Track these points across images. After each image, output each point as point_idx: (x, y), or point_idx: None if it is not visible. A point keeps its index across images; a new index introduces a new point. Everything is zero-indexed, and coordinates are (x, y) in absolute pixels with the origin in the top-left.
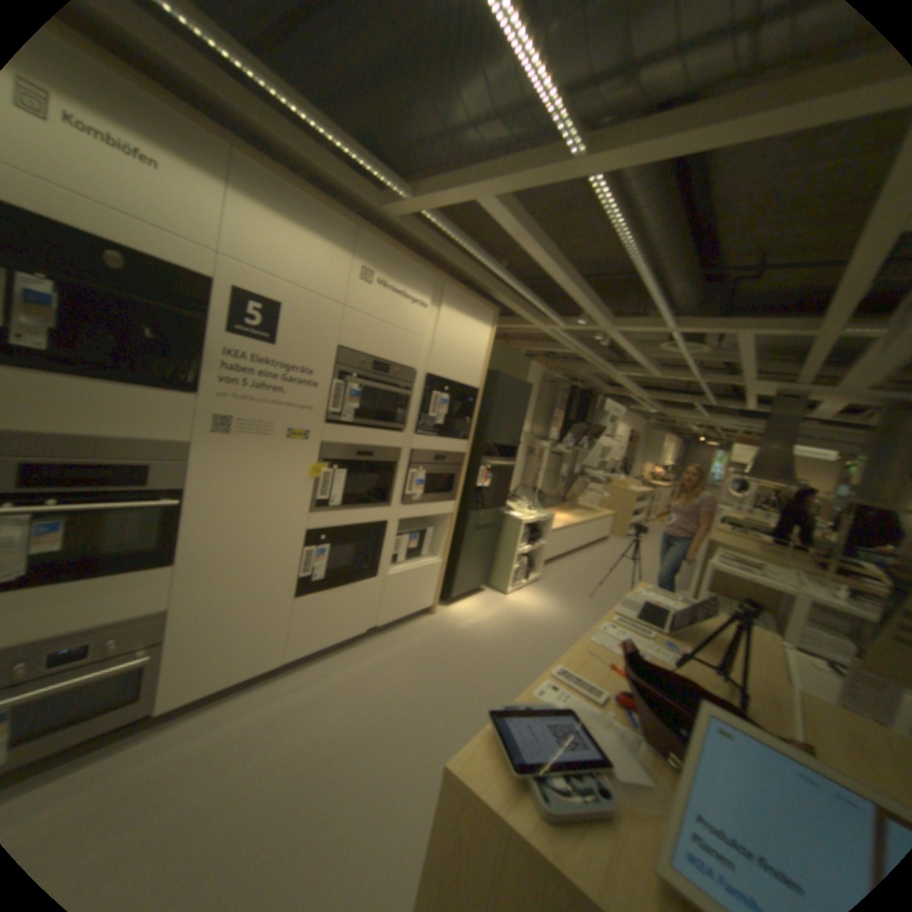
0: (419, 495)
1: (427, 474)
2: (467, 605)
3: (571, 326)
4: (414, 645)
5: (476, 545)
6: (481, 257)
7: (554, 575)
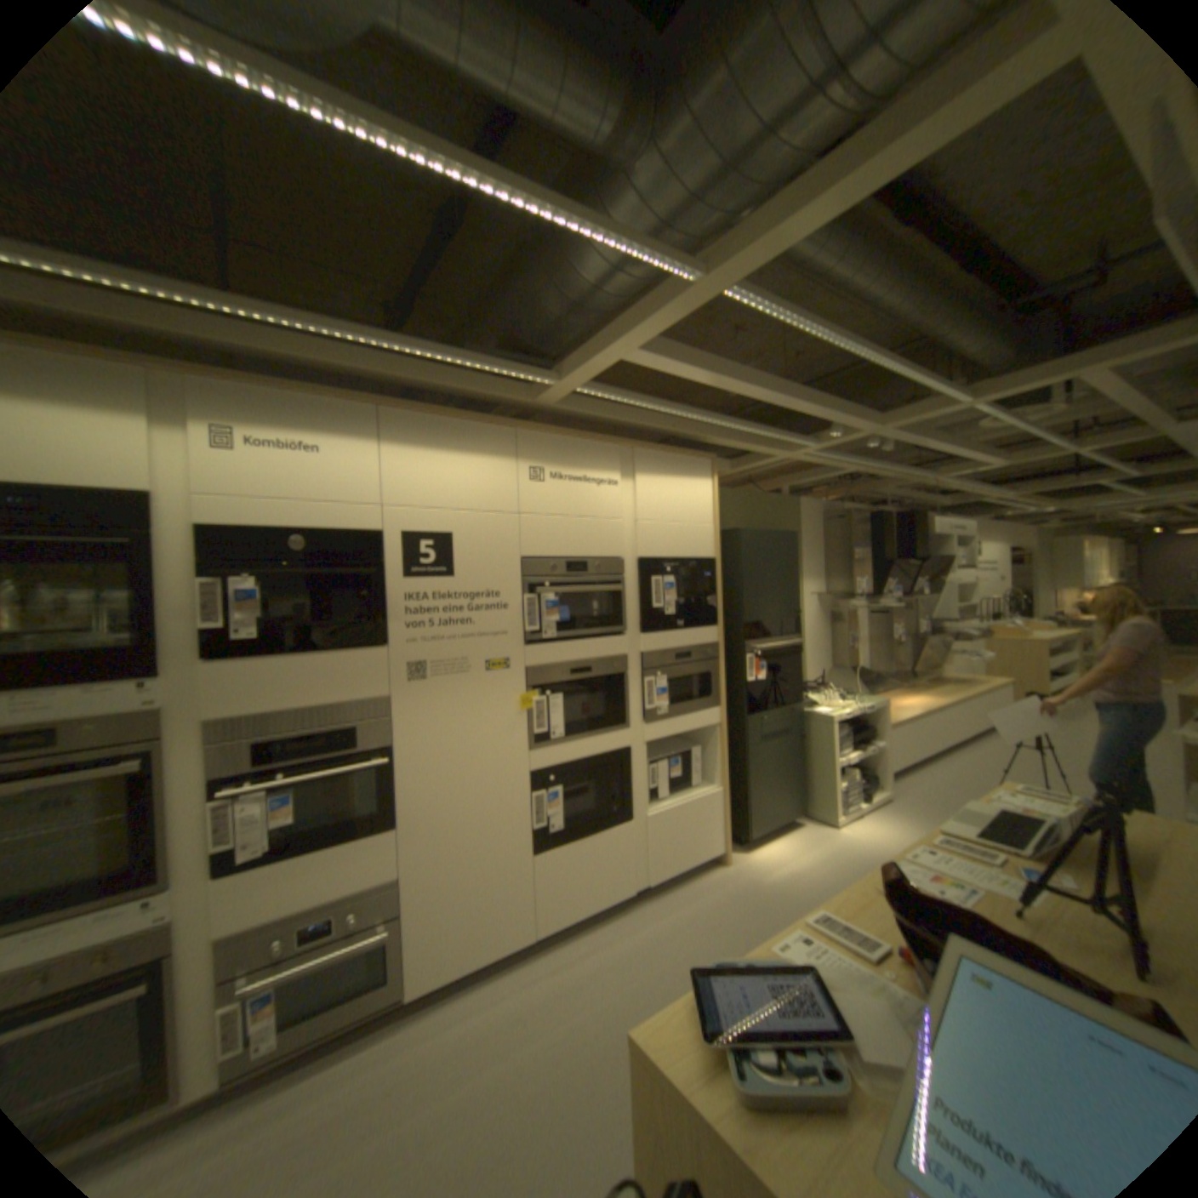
0: (663, 708)
1: (668, 680)
2: (777, 850)
3: (824, 443)
4: (701, 910)
5: (768, 762)
6: (662, 409)
7: (917, 792)
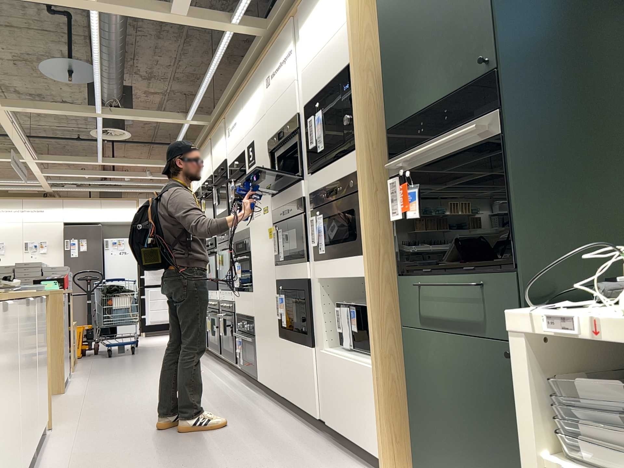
0: (324, 248)
1: (326, 218)
2: None
3: None
4: (308, 464)
5: (444, 371)
6: None
7: None
